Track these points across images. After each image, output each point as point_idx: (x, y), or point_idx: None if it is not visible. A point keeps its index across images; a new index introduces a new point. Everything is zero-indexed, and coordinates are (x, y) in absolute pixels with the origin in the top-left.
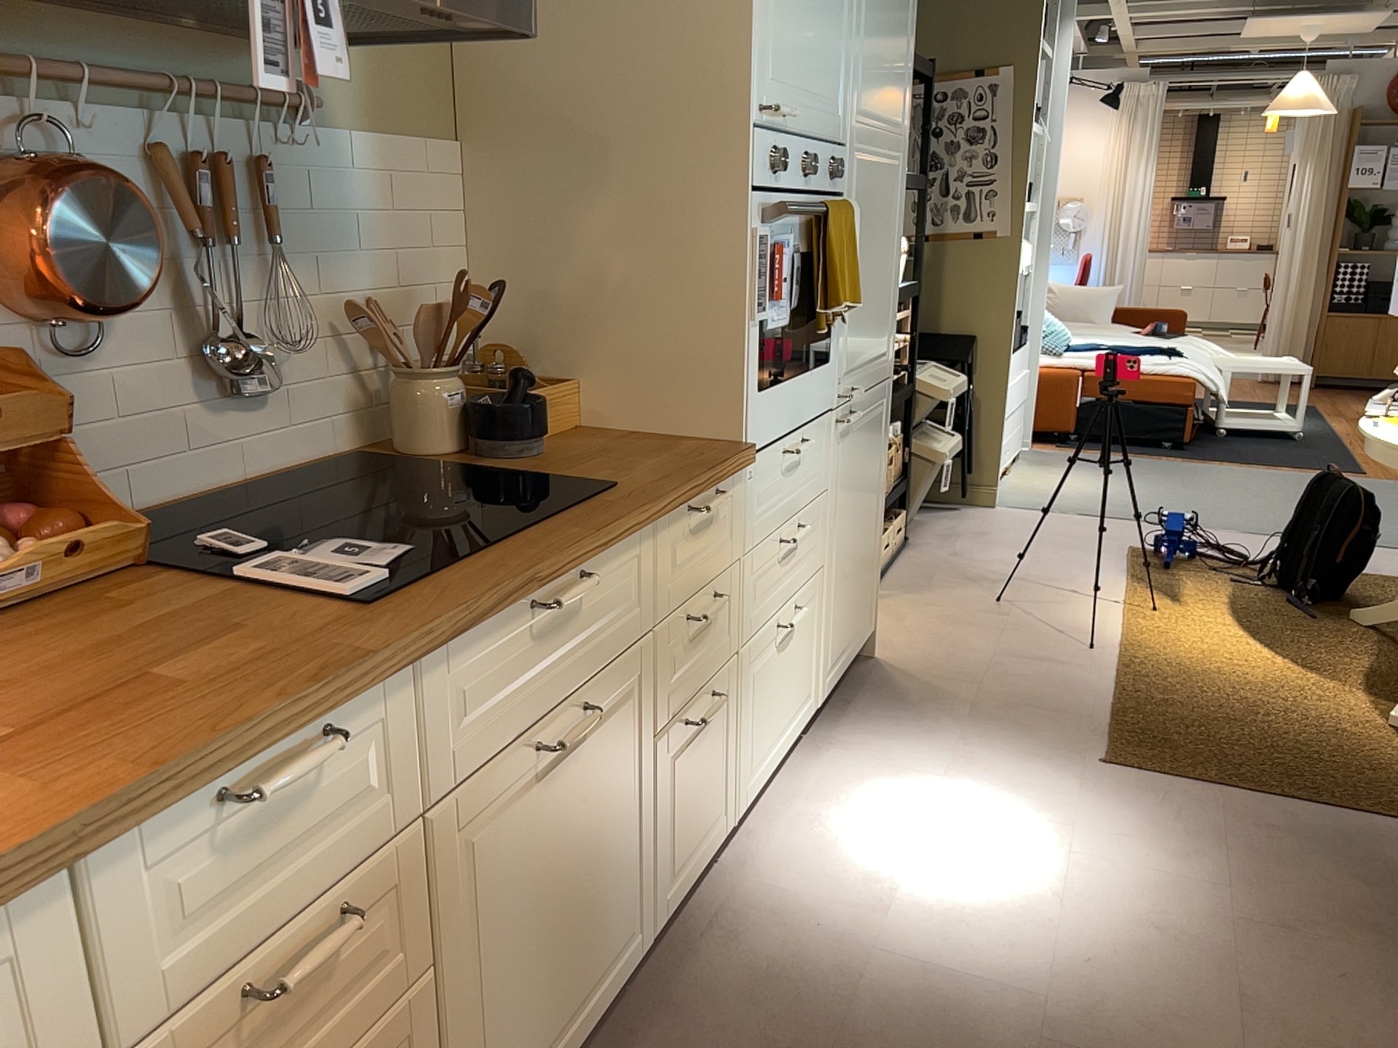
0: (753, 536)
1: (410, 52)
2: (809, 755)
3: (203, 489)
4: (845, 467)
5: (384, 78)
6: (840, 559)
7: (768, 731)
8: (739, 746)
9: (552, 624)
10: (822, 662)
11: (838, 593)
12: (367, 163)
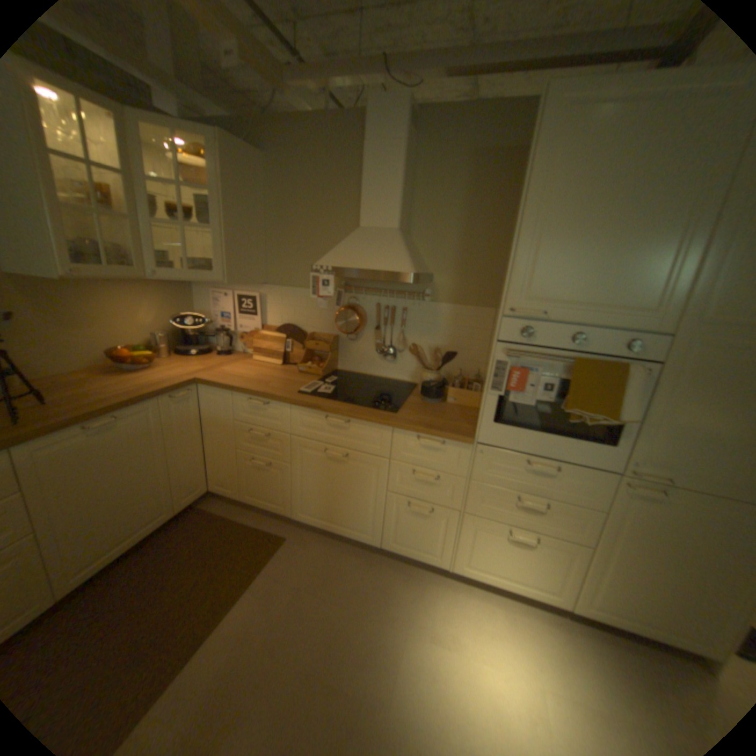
0: (481, 477)
1: (476, 279)
2: (550, 621)
3: (374, 375)
4: (643, 517)
5: (461, 287)
6: (625, 562)
7: (492, 565)
8: (458, 547)
9: (337, 426)
10: (582, 594)
11: (618, 579)
12: (445, 311)
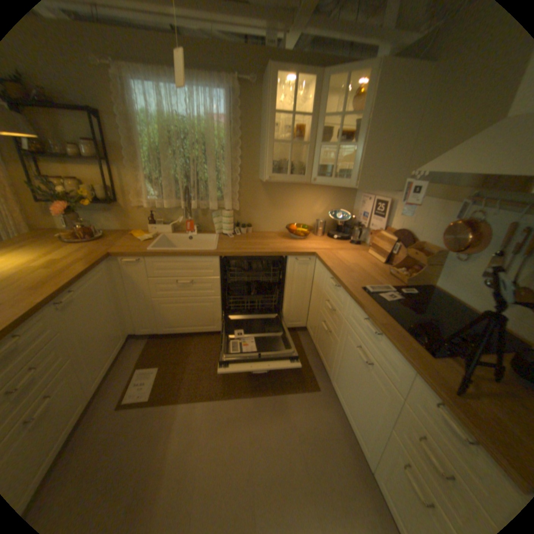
0: None
1: None
2: None
3: (476, 310)
4: None
5: None
6: None
7: None
8: None
9: (373, 333)
10: None
11: None
12: None
